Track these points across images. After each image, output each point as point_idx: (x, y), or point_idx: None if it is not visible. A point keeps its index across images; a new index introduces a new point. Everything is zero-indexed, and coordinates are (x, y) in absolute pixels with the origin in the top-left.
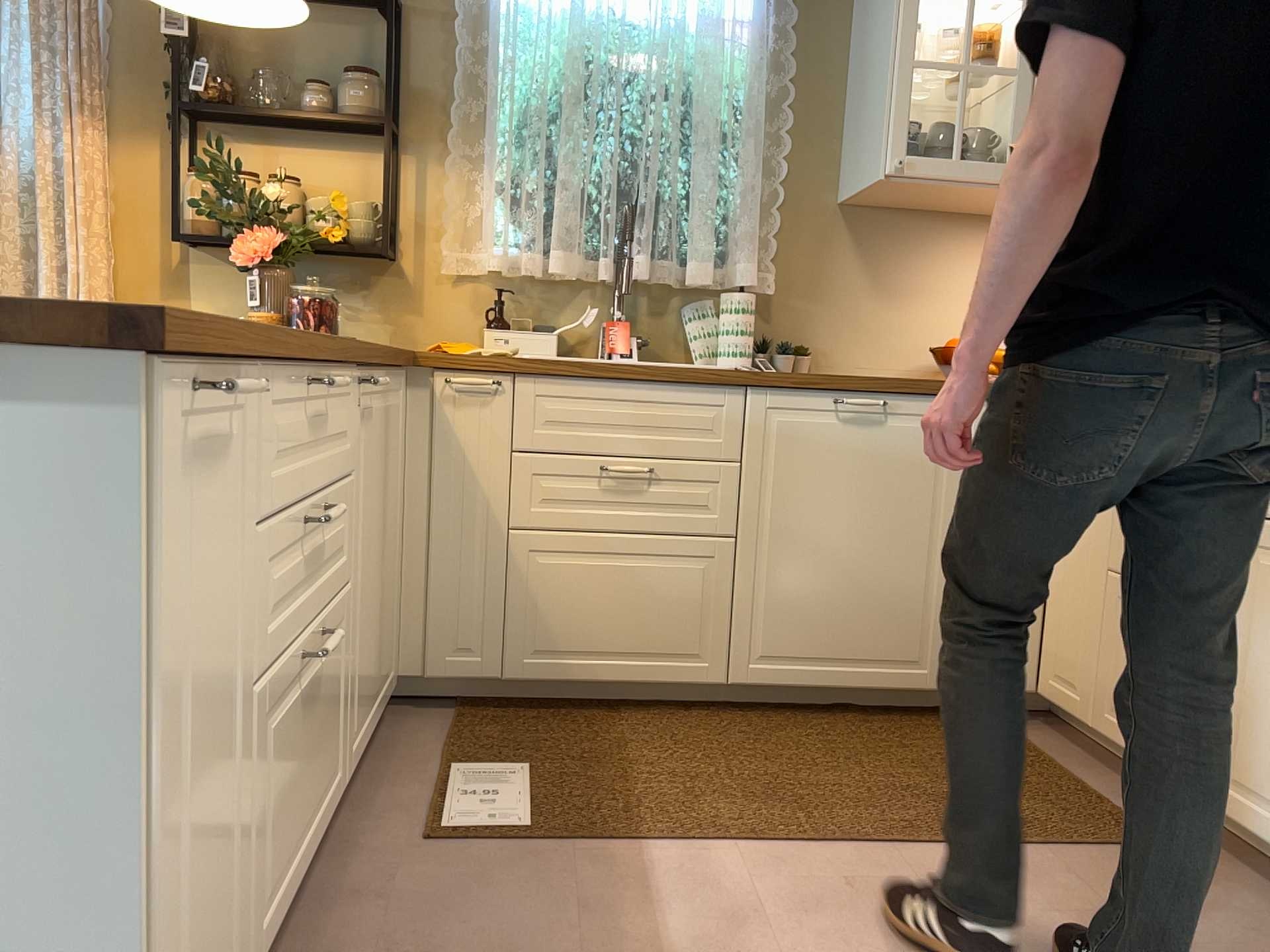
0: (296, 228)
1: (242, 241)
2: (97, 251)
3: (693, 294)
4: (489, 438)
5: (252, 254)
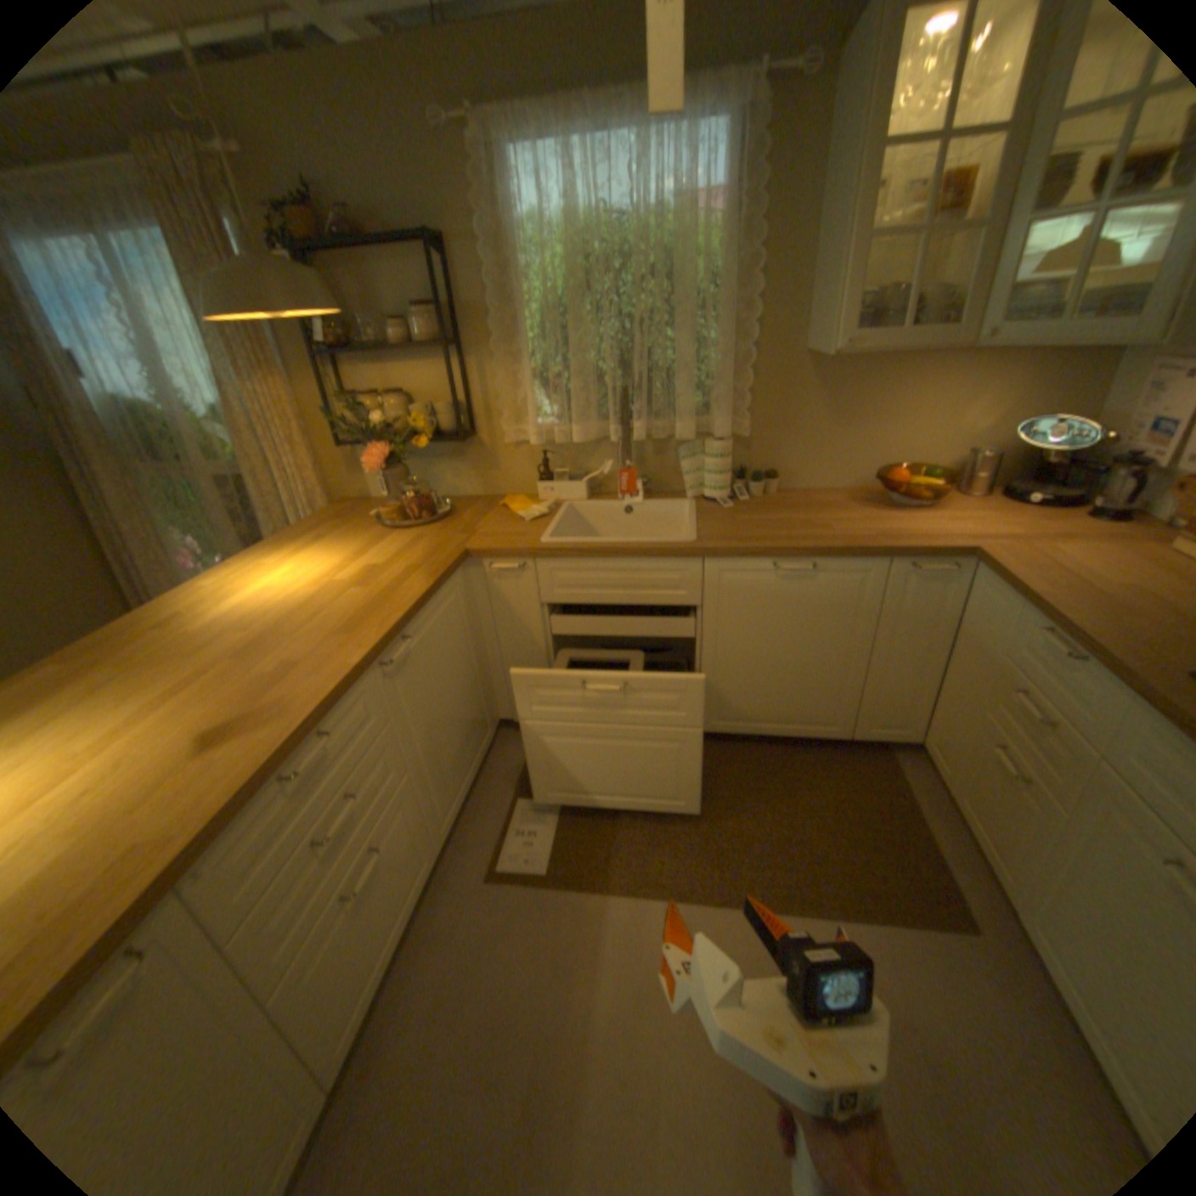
0: (401, 431)
1: (364, 454)
2: (297, 454)
3: (684, 437)
4: (526, 597)
5: (371, 464)
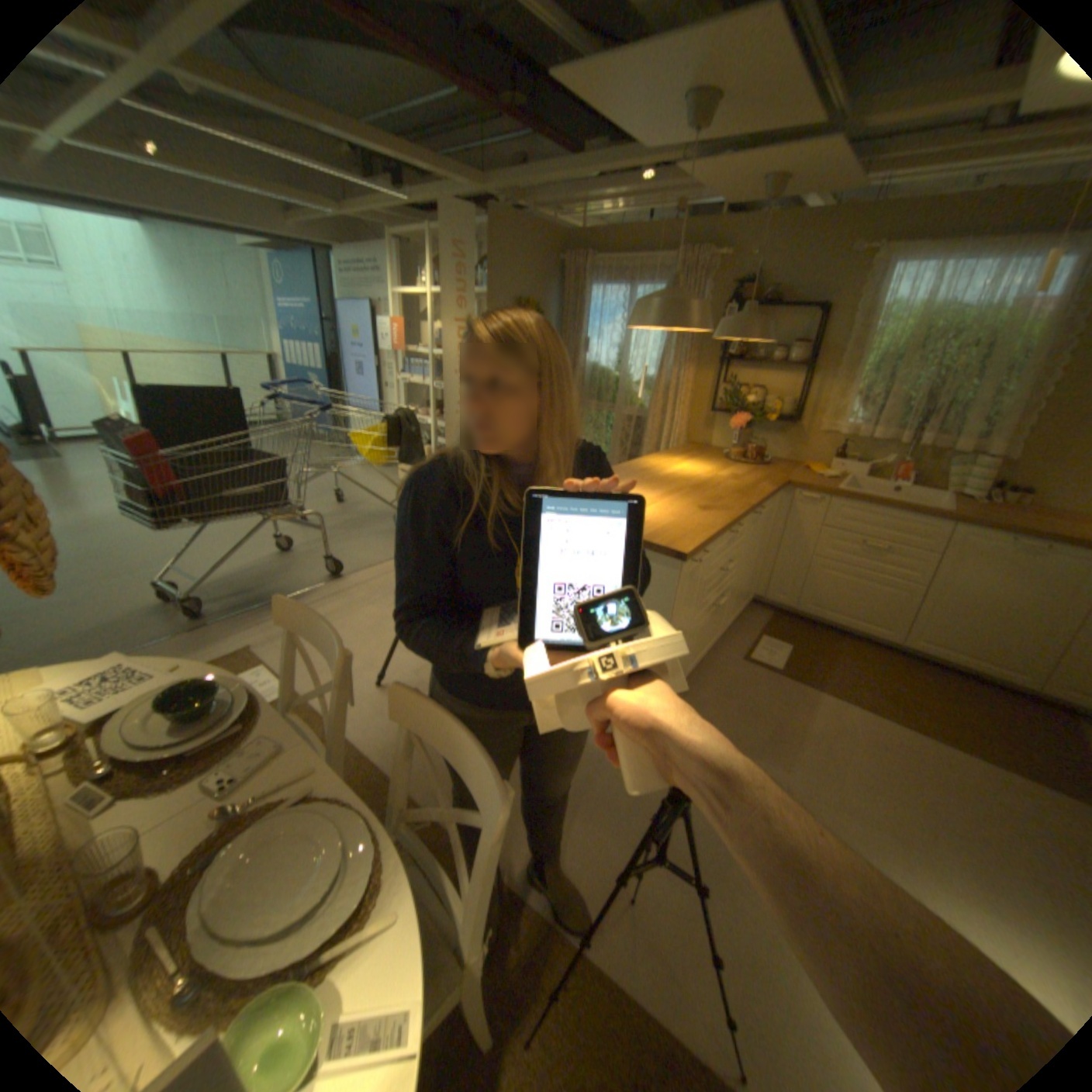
0: (756, 410)
1: (733, 418)
2: (681, 412)
3: (960, 452)
4: (813, 519)
5: (735, 425)
